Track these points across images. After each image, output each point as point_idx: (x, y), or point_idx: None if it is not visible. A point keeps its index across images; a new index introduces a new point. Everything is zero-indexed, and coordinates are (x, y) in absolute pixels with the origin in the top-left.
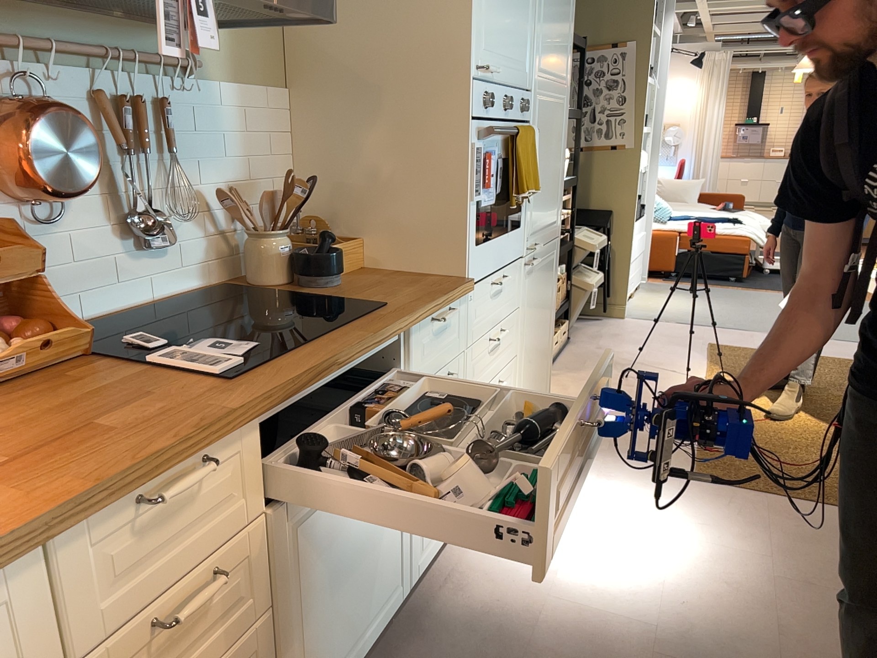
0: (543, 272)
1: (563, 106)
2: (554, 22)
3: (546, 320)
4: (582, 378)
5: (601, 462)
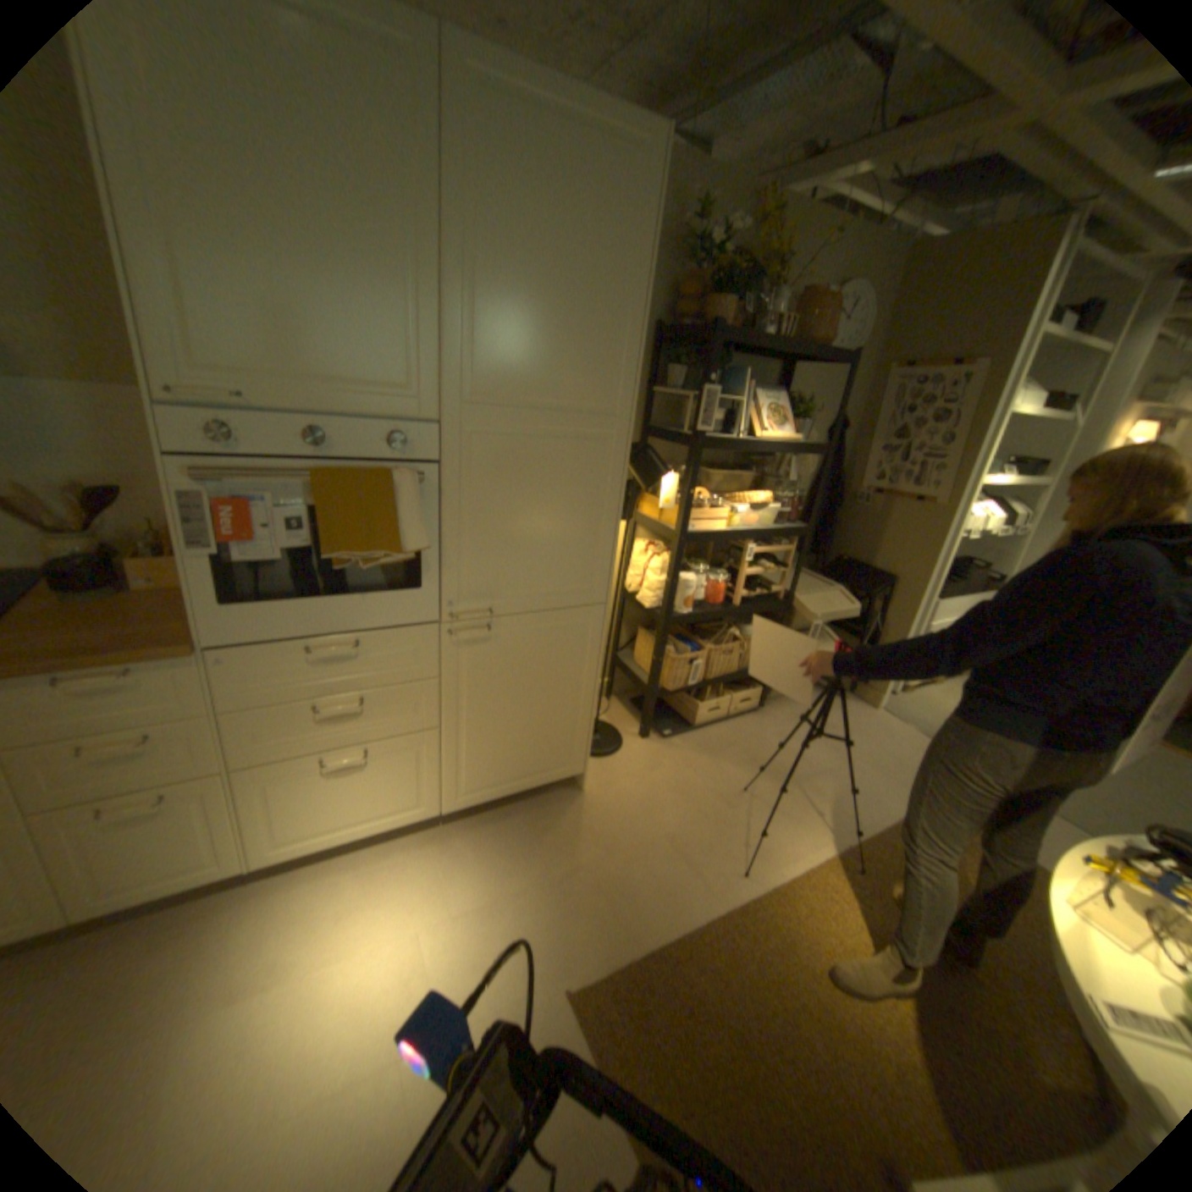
0: (534, 643)
1: (610, 439)
2: (542, 320)
3: (560, 696)
4: (691, 768)
5: (519, 894)
